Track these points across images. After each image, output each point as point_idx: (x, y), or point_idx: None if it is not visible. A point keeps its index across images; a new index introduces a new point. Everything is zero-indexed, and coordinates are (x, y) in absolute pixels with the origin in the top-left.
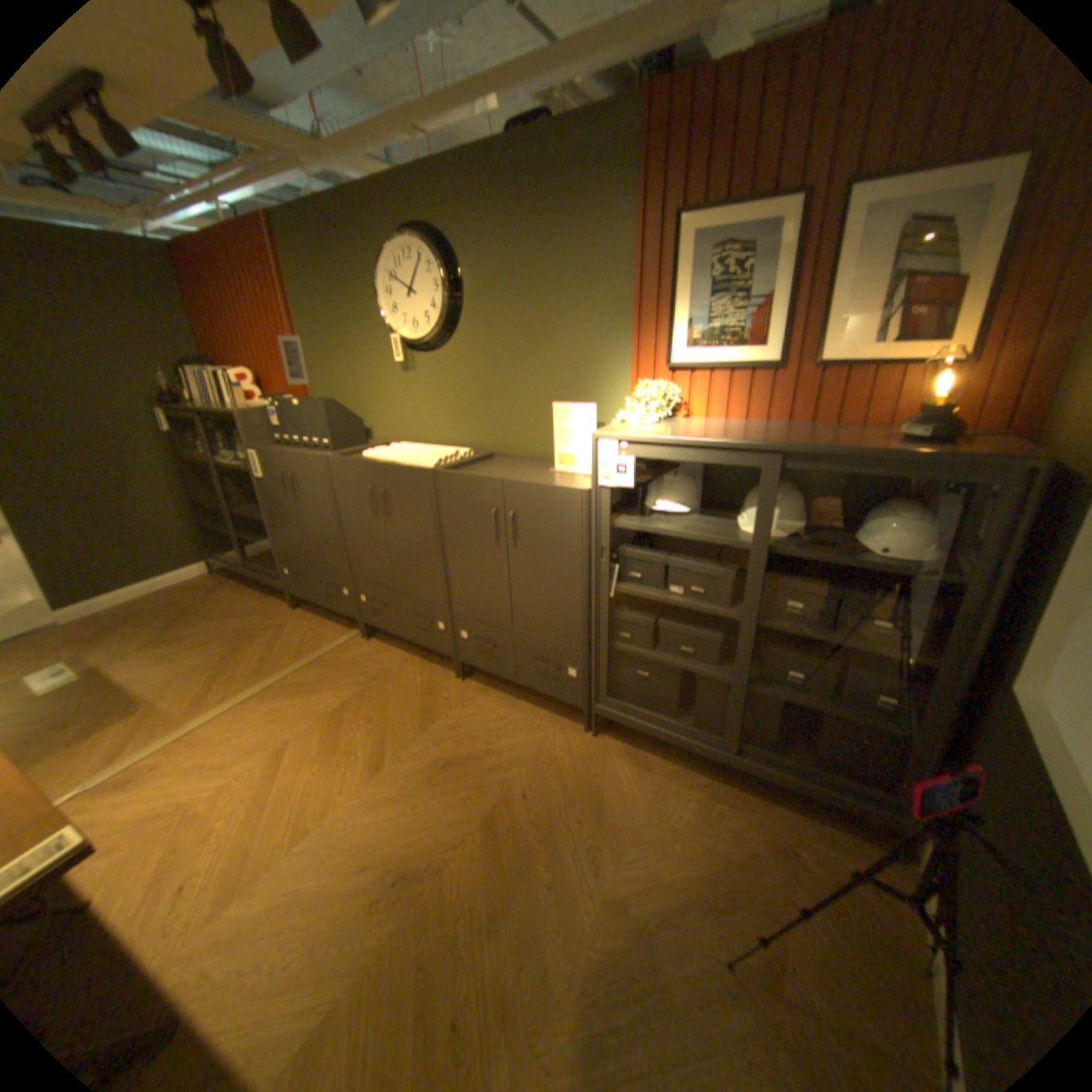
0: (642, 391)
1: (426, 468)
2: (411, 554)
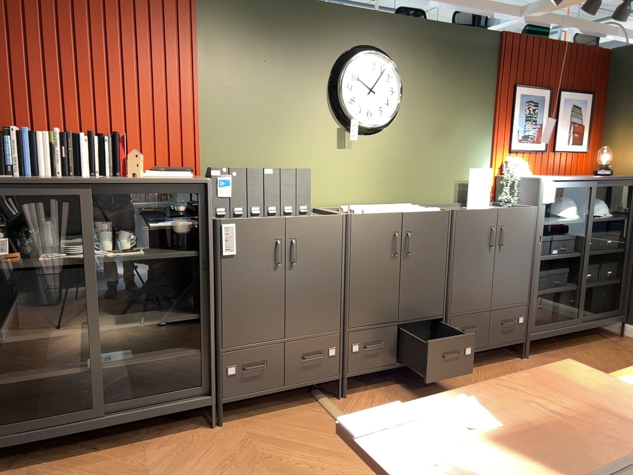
0: (514, 161)
1: (442, 210)
2: (421, 282)
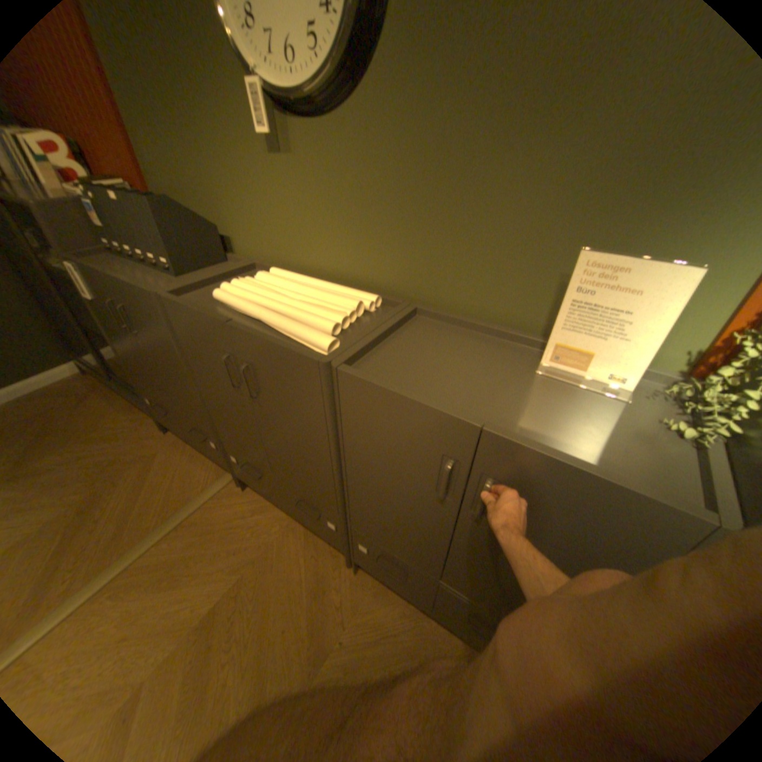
0: None
1: (315, 351)
2: (291, 448)
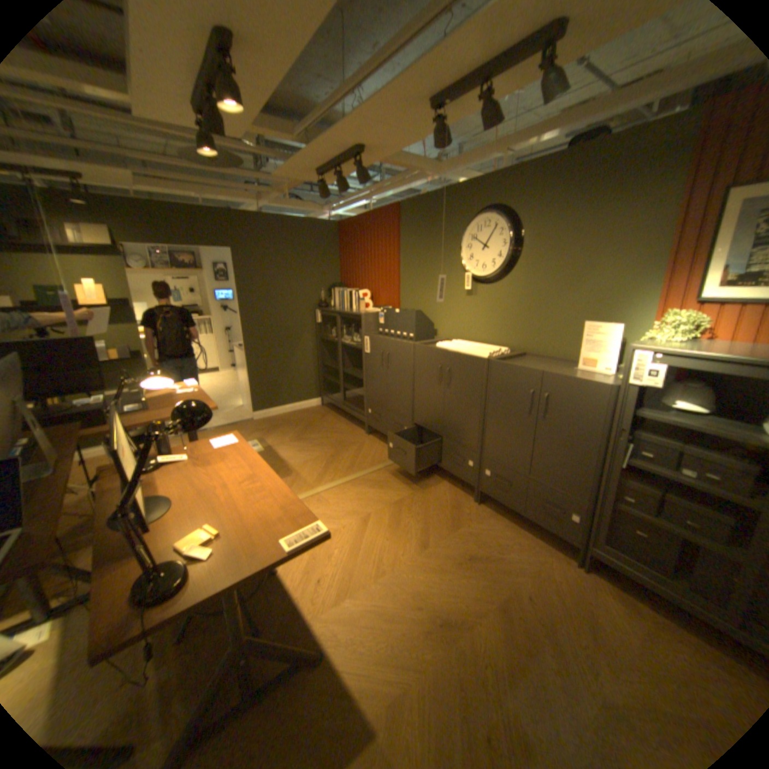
0: (671, 317)
1: (482, 358)
2: (458, 412)
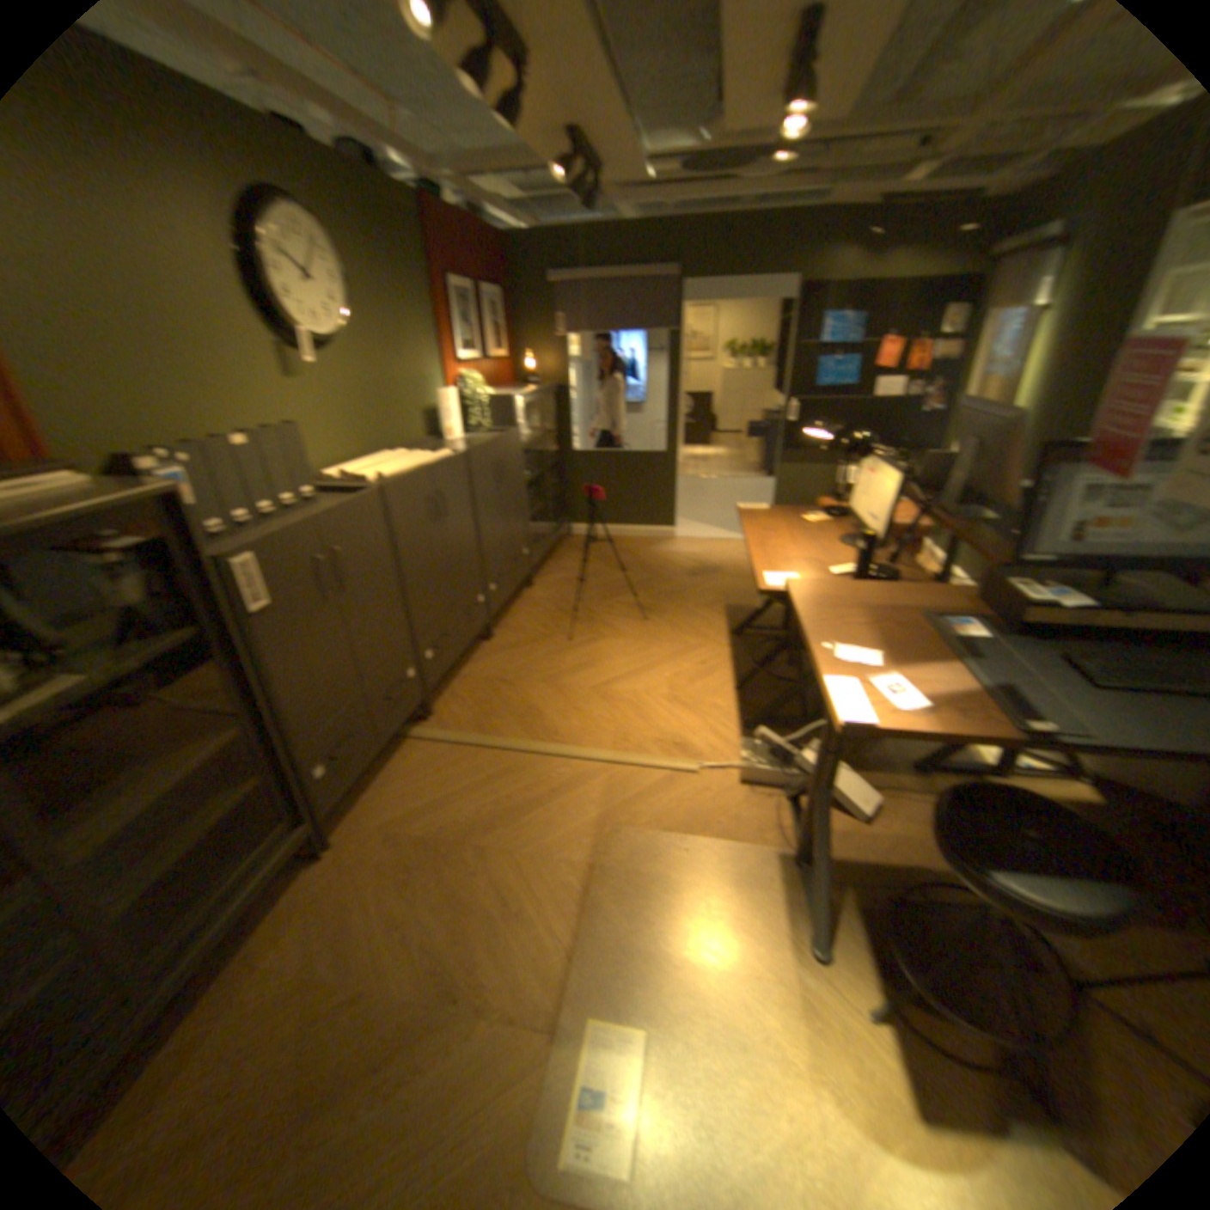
0: (467, 375)
1: (453, 452)
2: (458, 546)
